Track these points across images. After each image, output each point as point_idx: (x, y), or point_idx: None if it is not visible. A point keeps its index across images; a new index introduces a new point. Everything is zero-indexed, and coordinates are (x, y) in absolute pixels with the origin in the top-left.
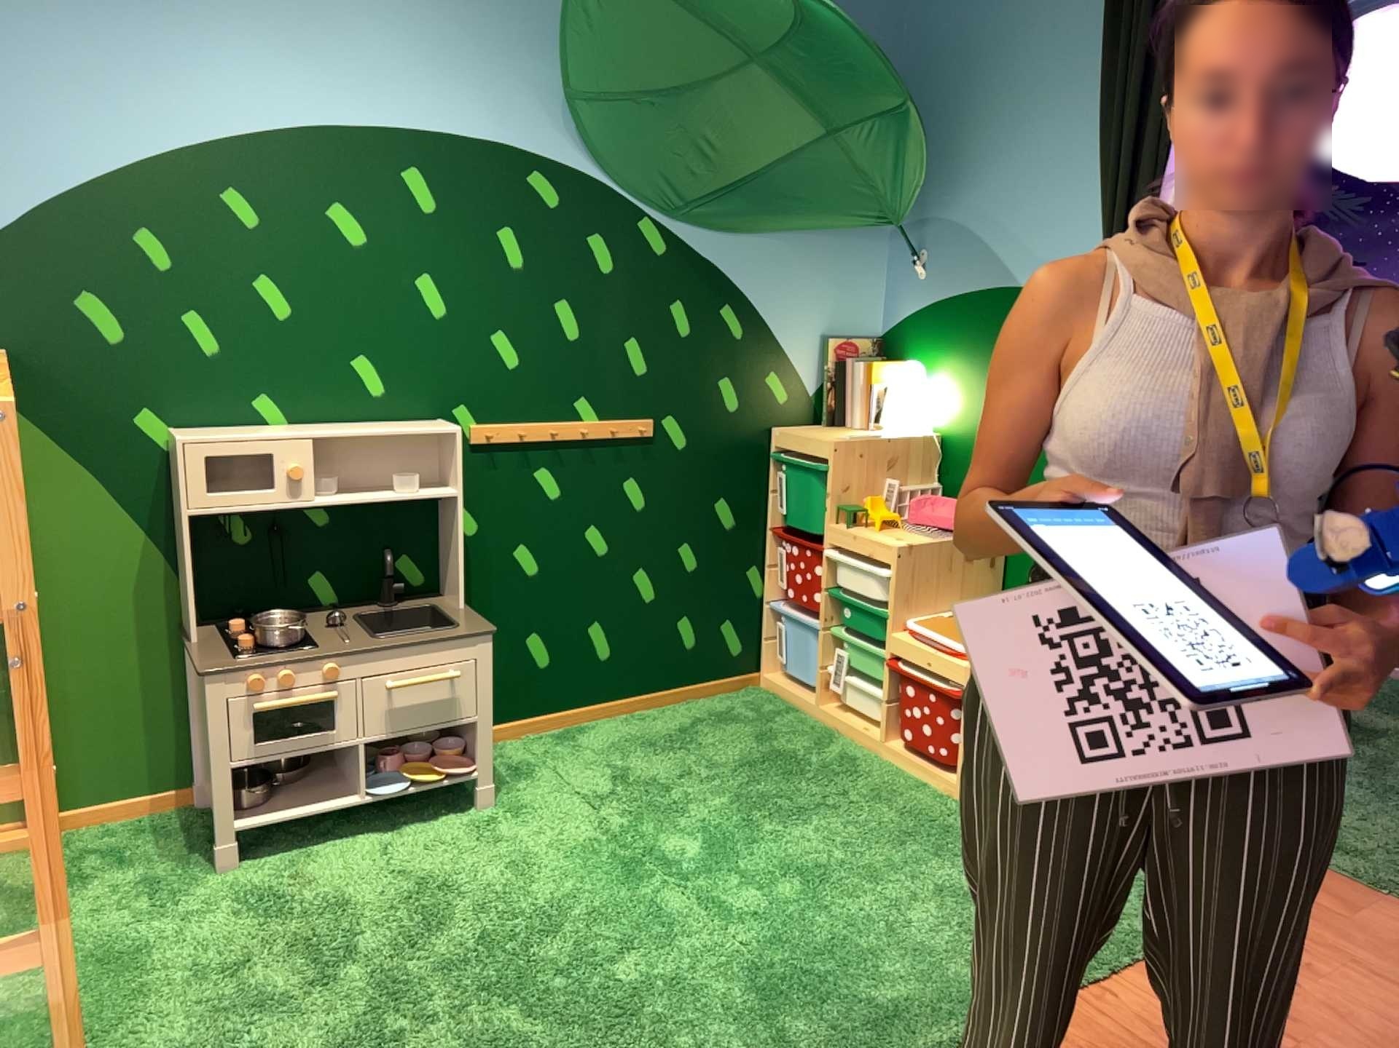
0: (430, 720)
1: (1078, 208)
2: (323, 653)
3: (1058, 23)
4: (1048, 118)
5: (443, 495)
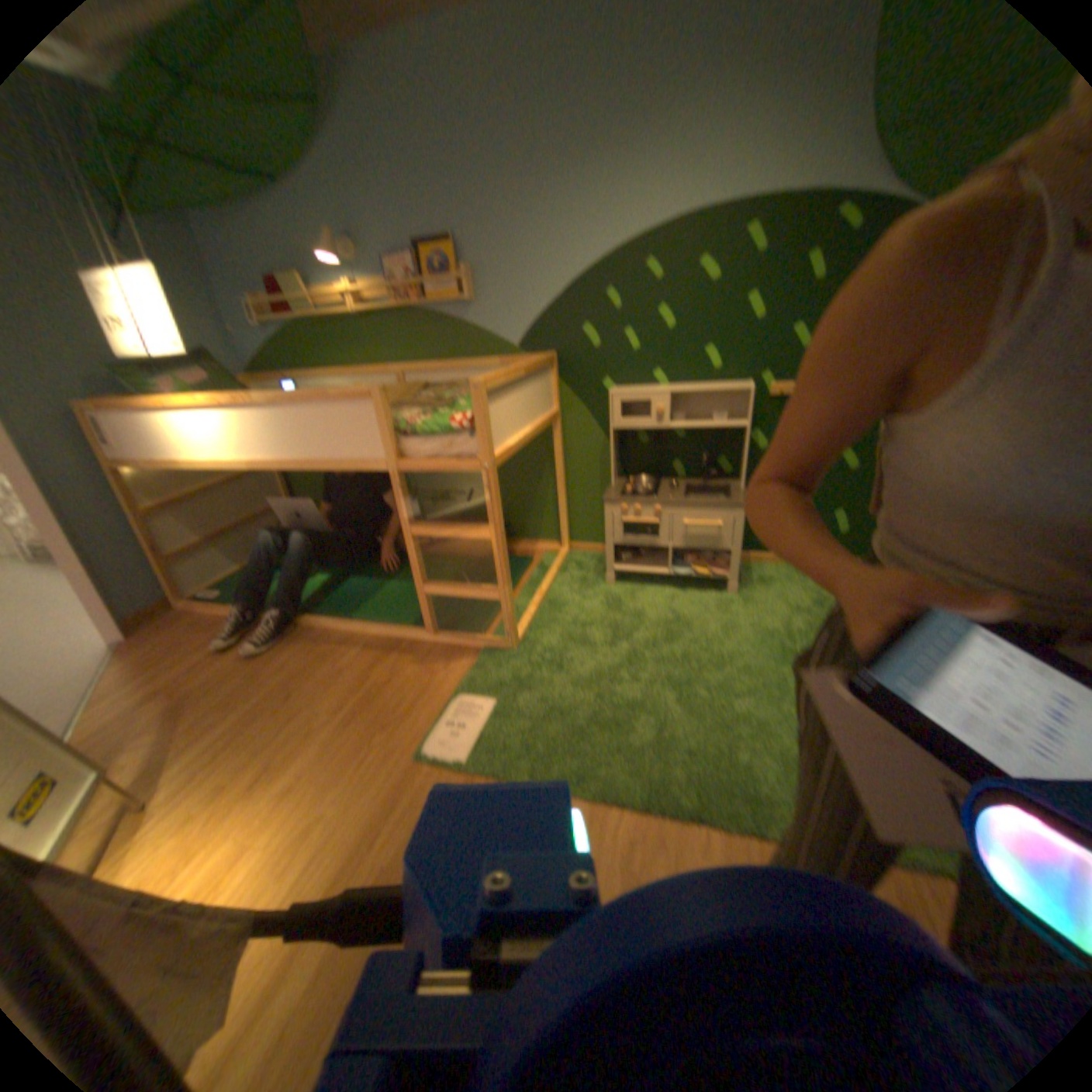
0: (699, 542)
1: None
2: (647, 498)
3: None
4: None
5: (732, 422)
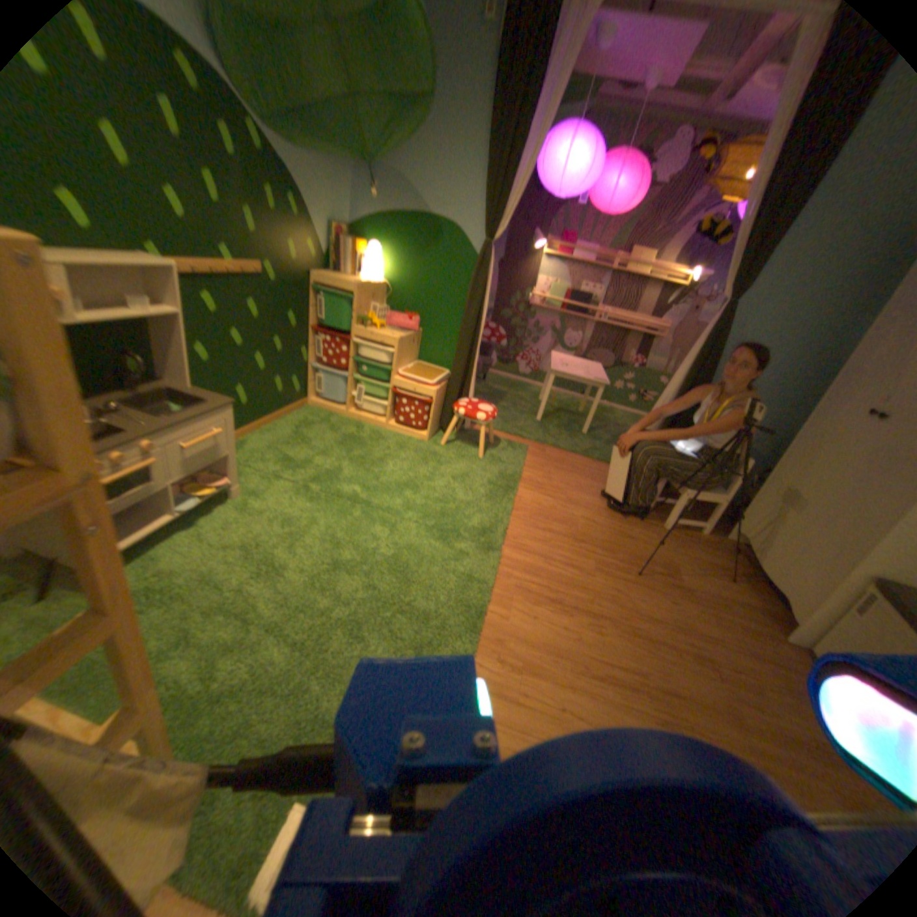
0: (198, 463)
1: (468, 178)
2: (128, 437)
3: (463, 66)
4: (454, 122)
5: (163, 312)
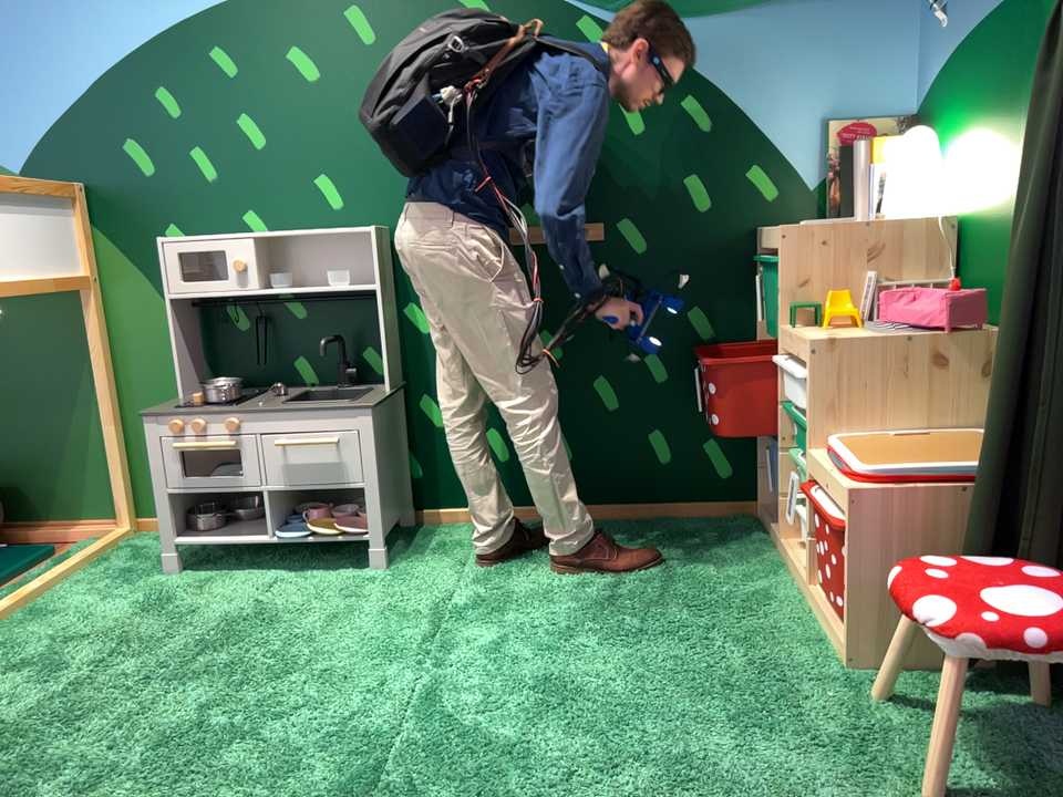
0: (315, 484)
1: None
2: (219, 410)
3: None
4: None
5: (358, 287)
